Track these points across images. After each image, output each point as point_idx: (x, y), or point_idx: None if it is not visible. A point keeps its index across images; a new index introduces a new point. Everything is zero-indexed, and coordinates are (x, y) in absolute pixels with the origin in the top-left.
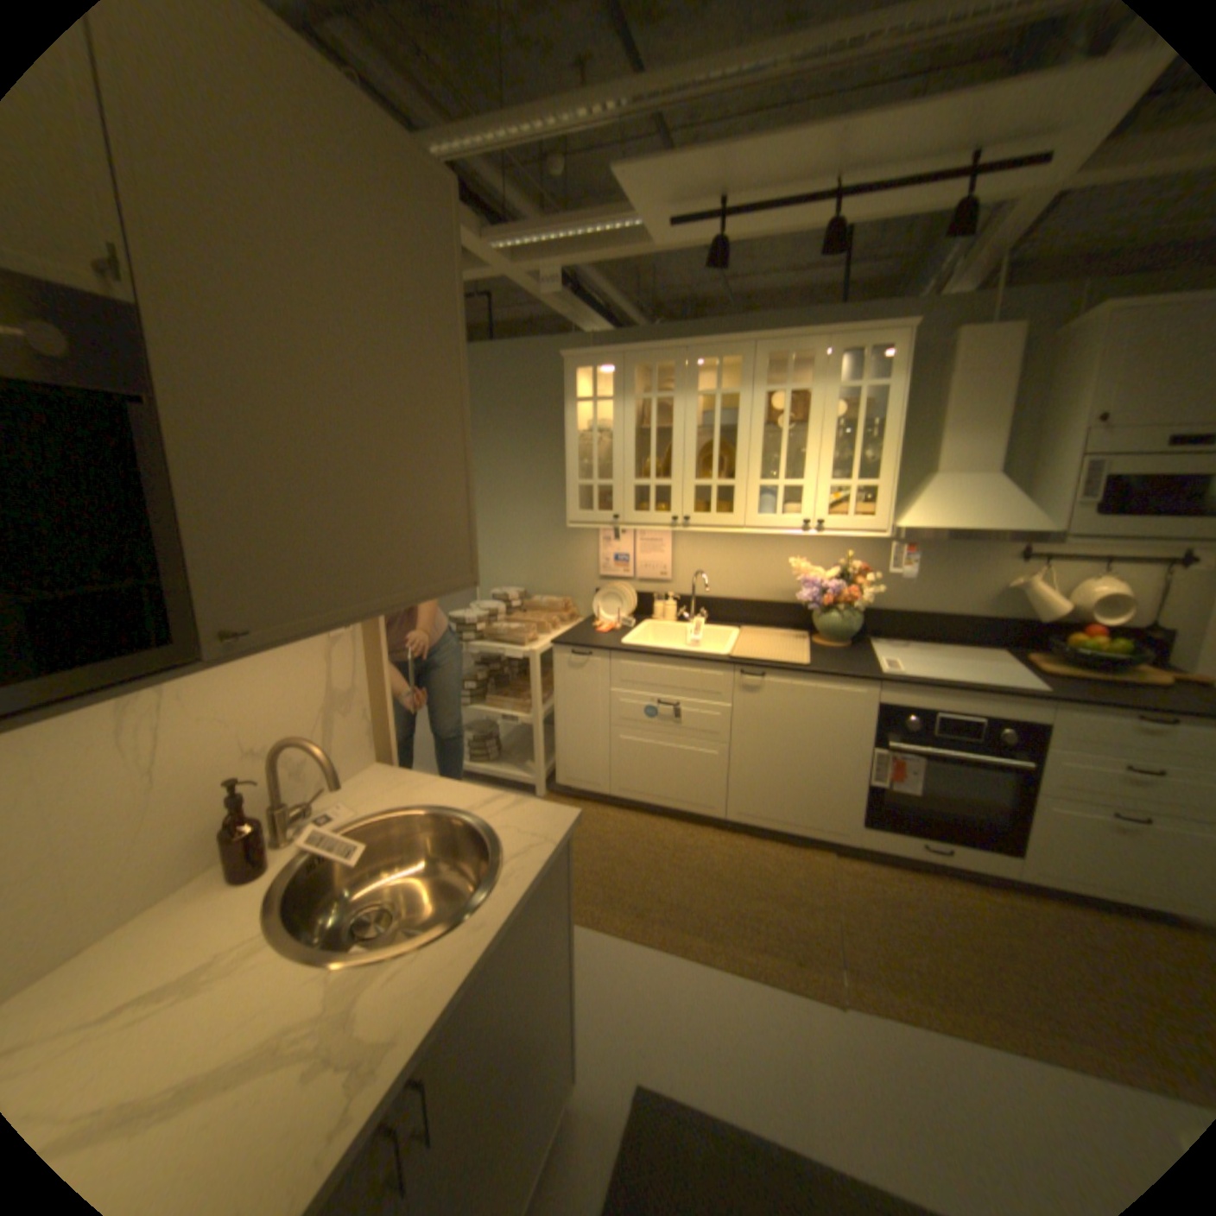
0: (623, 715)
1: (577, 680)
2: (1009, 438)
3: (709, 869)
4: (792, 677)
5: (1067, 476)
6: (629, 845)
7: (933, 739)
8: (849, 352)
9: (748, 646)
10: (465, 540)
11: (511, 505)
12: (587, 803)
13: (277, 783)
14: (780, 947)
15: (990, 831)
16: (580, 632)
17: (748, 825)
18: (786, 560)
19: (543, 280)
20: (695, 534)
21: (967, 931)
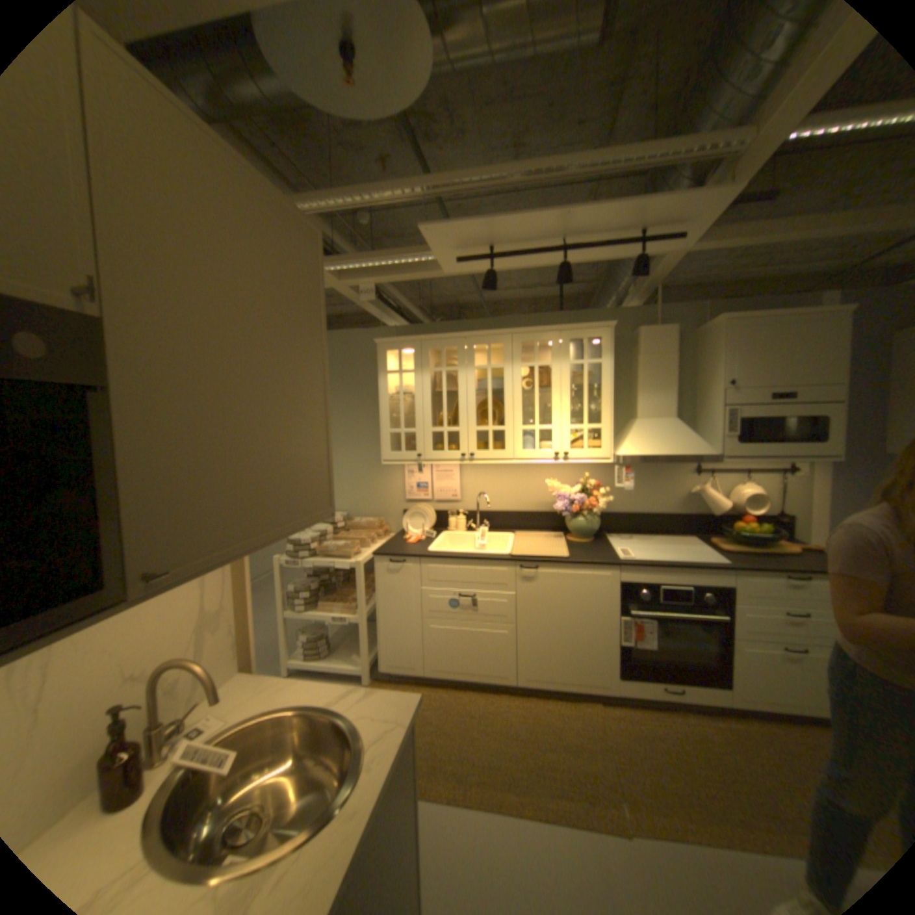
0: (432, 607)
1: (395, 582)
2: (678, 396)
3: (509, 730)
4: (558, 567)
5: (716, 419)
6: (443, 718)
7: (660, 605)
8: (573, 342)
9: (523, 546)
10: (327, 481)
11: (335, 448)
12: (405, 685)
13: (157, 701)
14: (573, 791)
15: (707, 671)
16: (394, 544)
17: (535, 689)
18: (543, 481)
19: (361, 291)
20: (477, 465)
21: (704, 754)
